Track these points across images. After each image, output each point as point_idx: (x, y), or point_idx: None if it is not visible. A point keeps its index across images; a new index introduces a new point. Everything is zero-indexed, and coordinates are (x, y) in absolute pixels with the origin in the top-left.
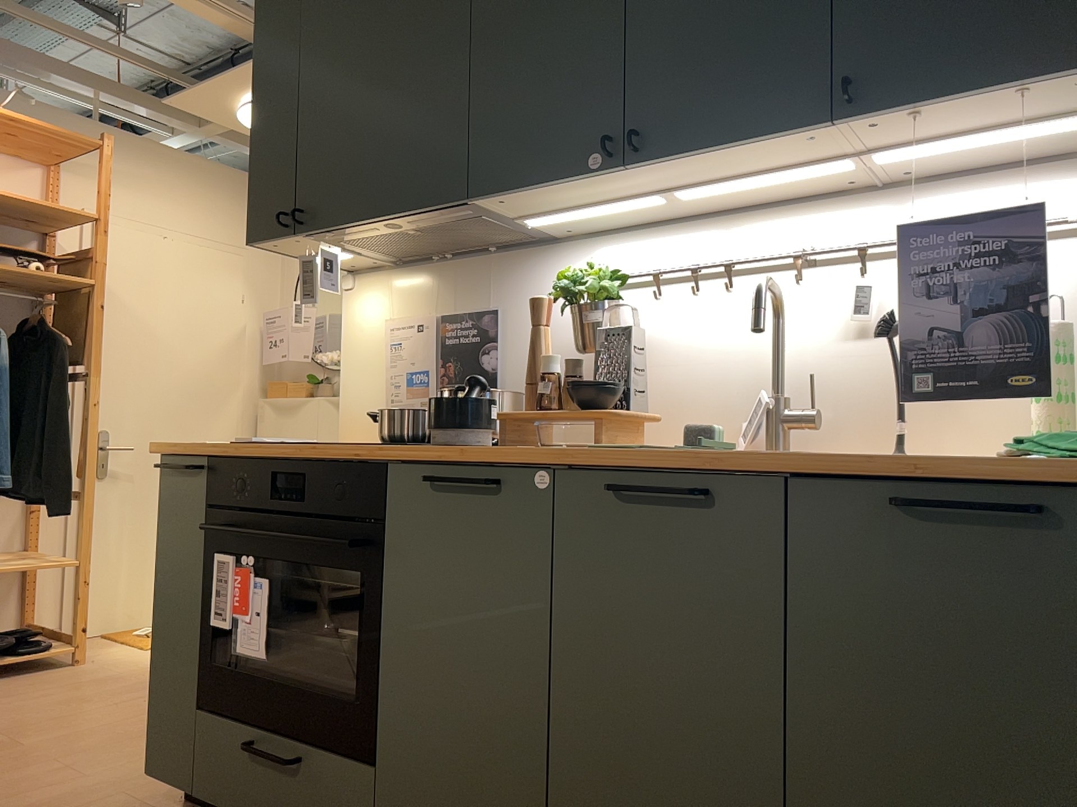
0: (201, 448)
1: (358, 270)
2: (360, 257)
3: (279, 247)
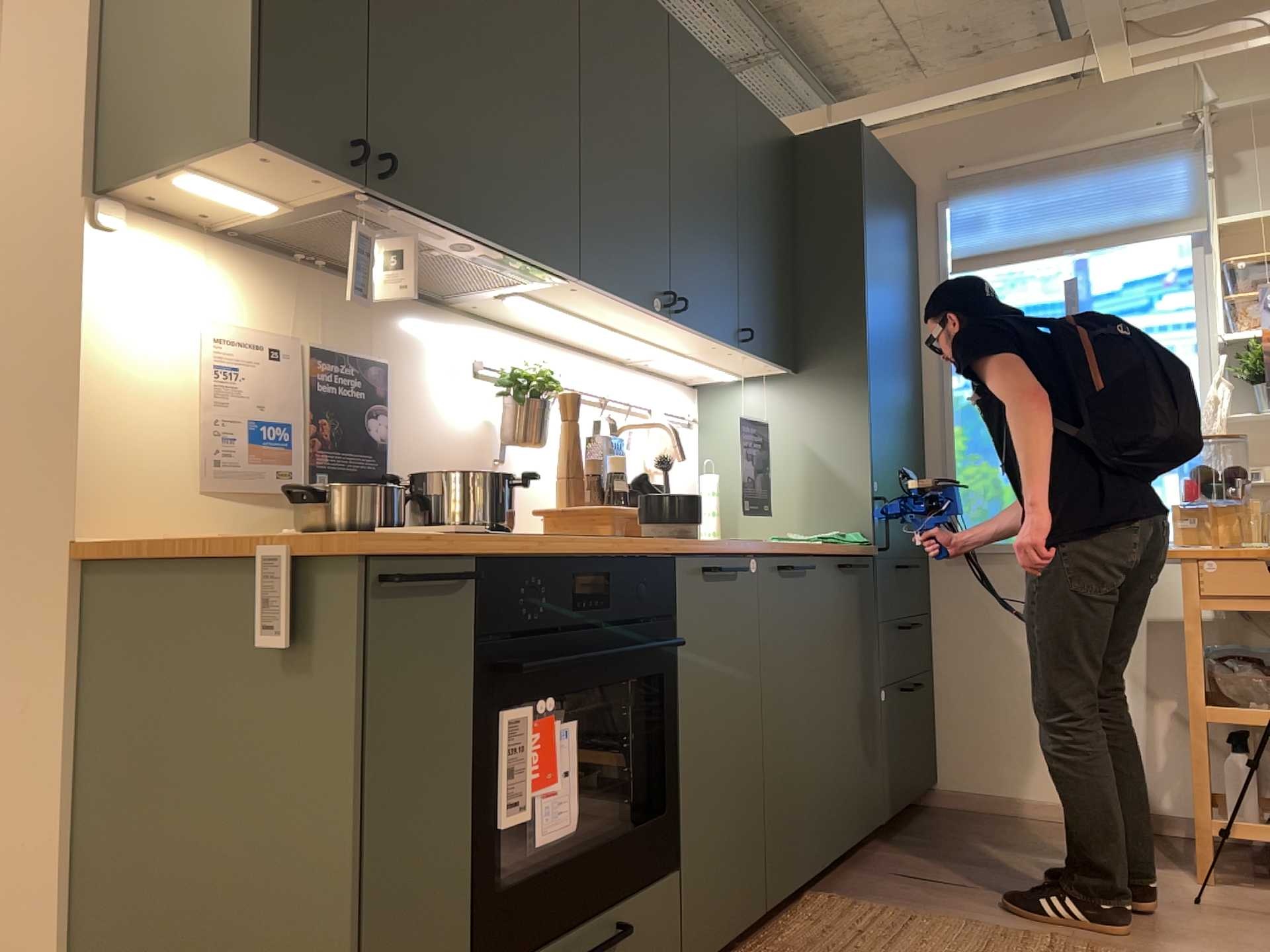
0: (478, 544)
1: (123, 201)
2: (243, 212)
3: (255, 161)
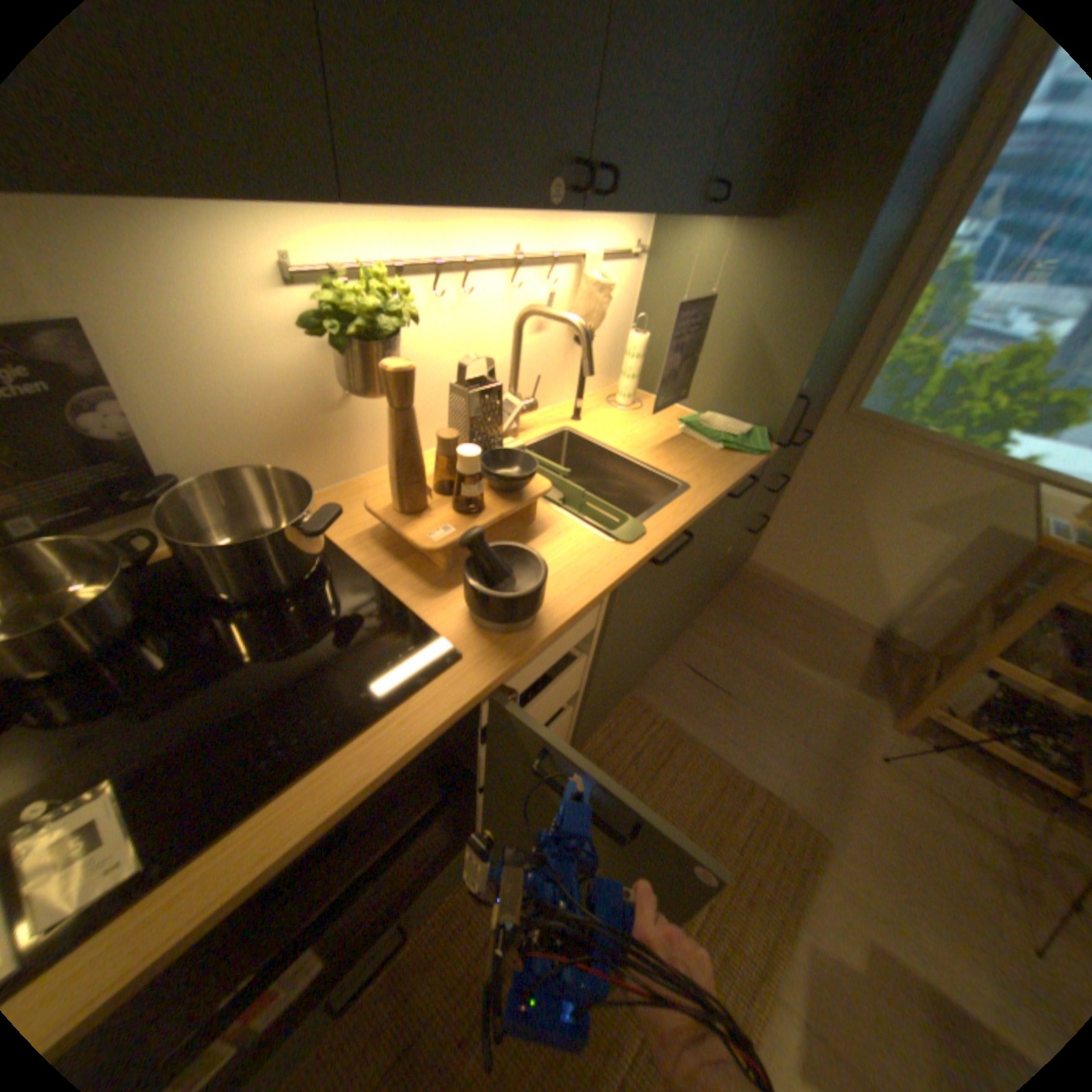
0: None
1: None
2: None
3: None
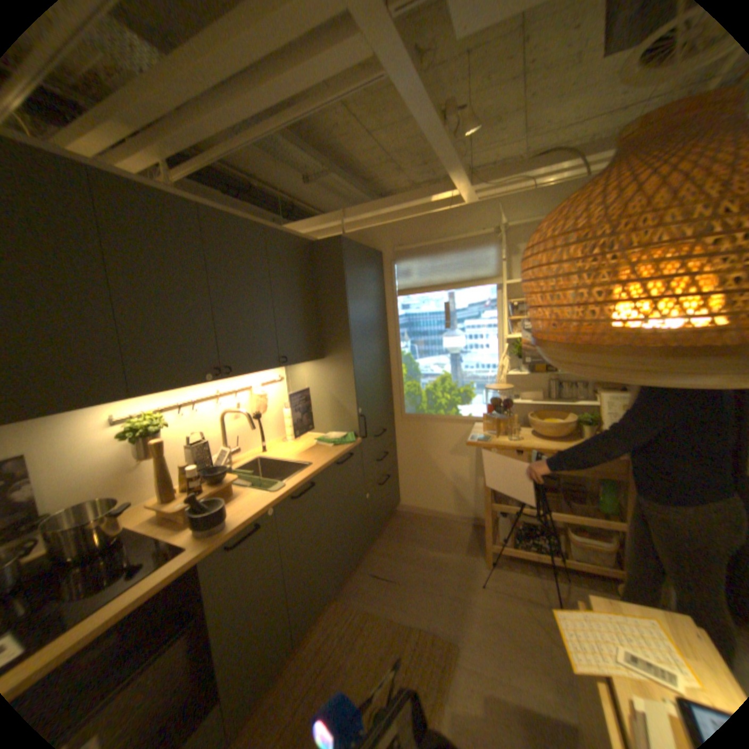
0: None
1: None
2: None
3: None
